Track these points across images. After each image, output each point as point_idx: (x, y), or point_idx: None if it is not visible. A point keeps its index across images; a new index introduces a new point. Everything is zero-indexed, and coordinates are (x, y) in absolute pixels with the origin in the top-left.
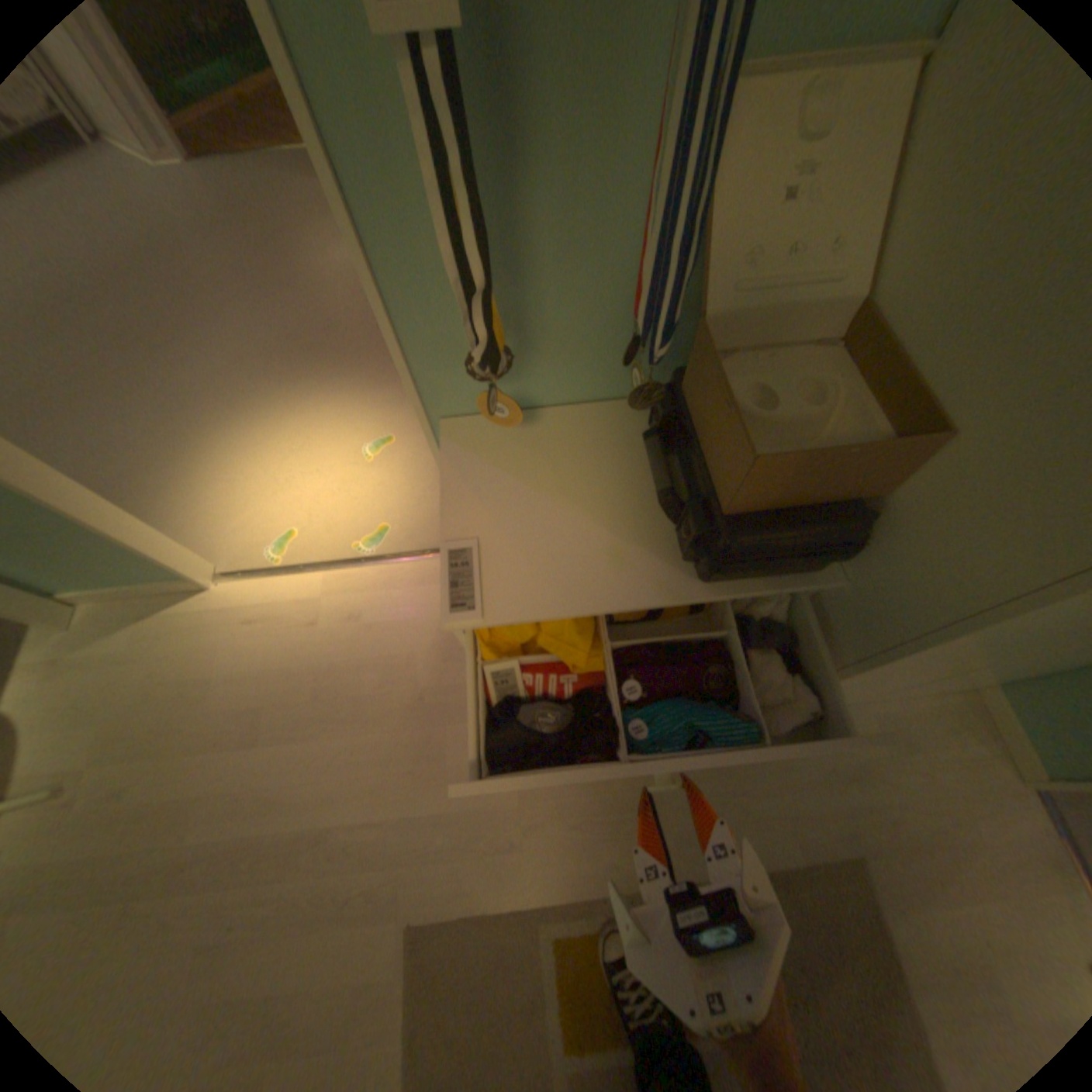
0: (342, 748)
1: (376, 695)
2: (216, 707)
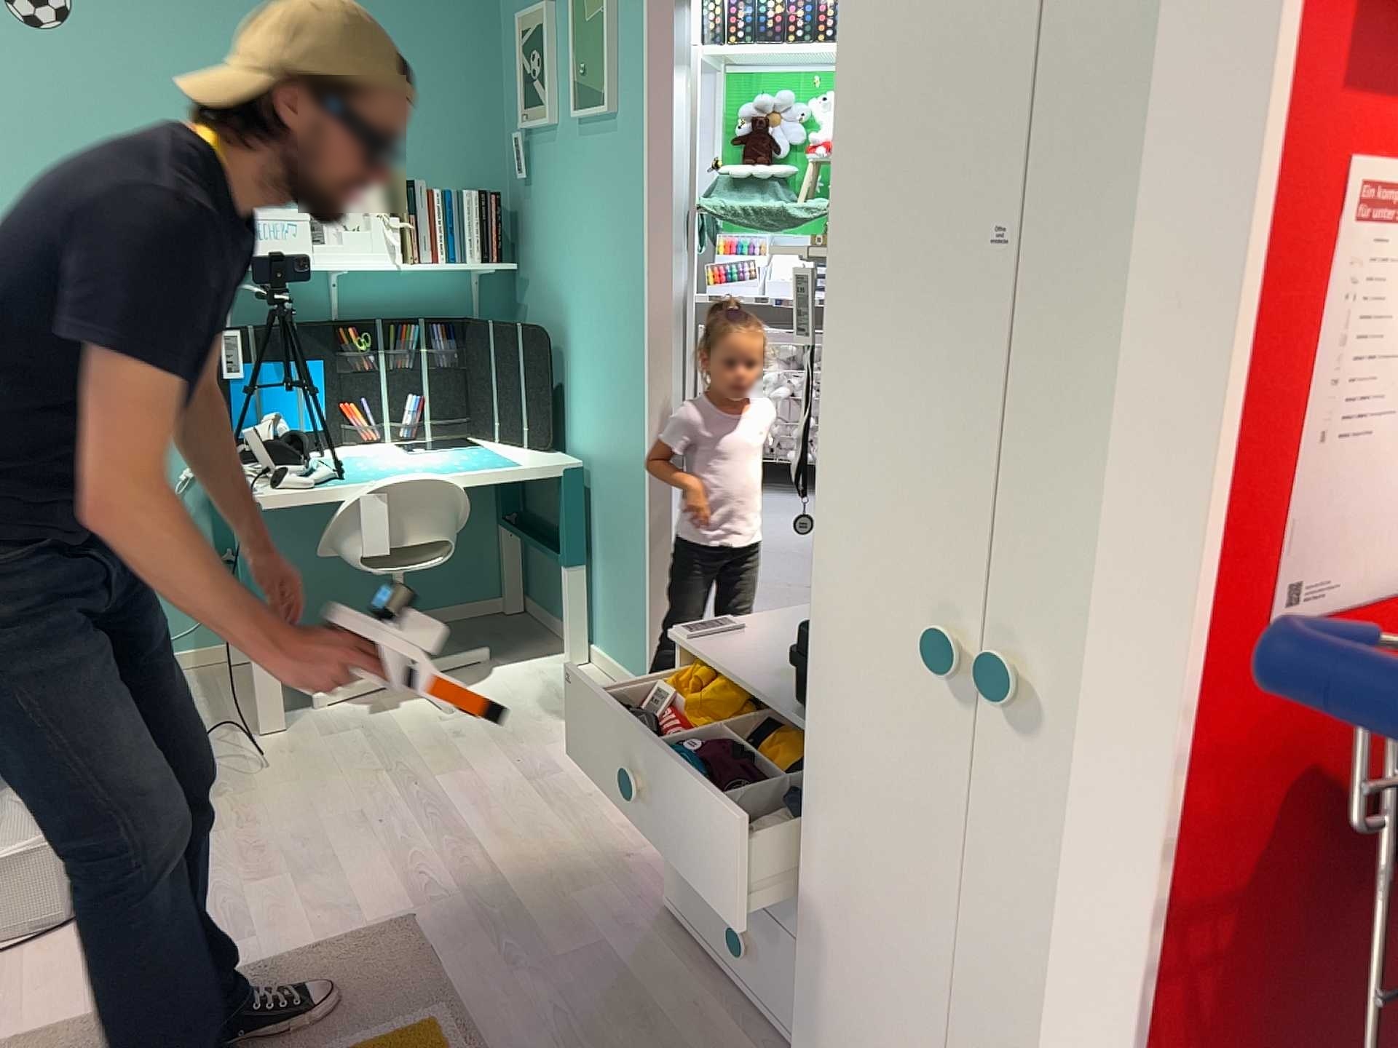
0: (554, 826)
1: (615, 828)
2: (551, 751)
